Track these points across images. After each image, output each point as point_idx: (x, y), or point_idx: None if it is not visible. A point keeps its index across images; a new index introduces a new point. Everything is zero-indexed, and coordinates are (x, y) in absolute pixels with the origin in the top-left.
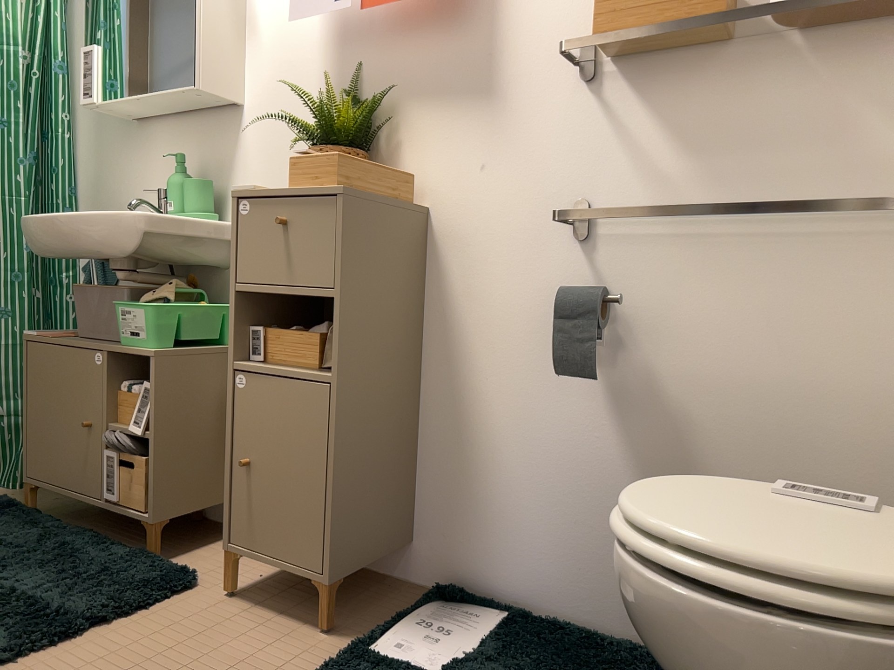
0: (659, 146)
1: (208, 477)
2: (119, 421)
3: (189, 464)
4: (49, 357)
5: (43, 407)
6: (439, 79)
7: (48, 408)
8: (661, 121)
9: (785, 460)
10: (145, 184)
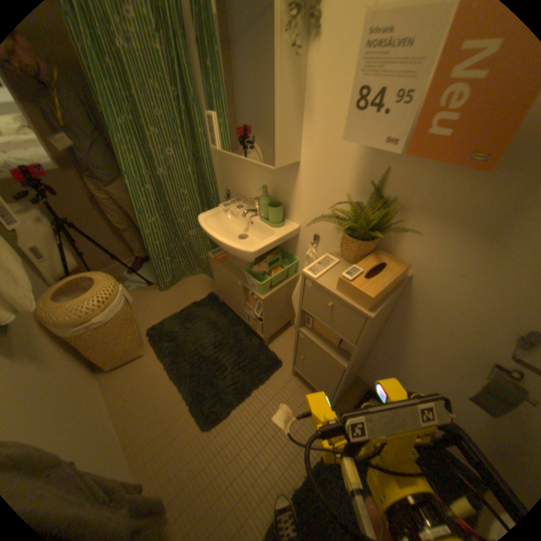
0: None
1: (281, 322)
2: (247, 304)
3: (274, 323)
4: (216, 267)
5: (217, 280)
6: (456, 204)
7: (220, 282)
8: None
9: None
10: (242, 178)
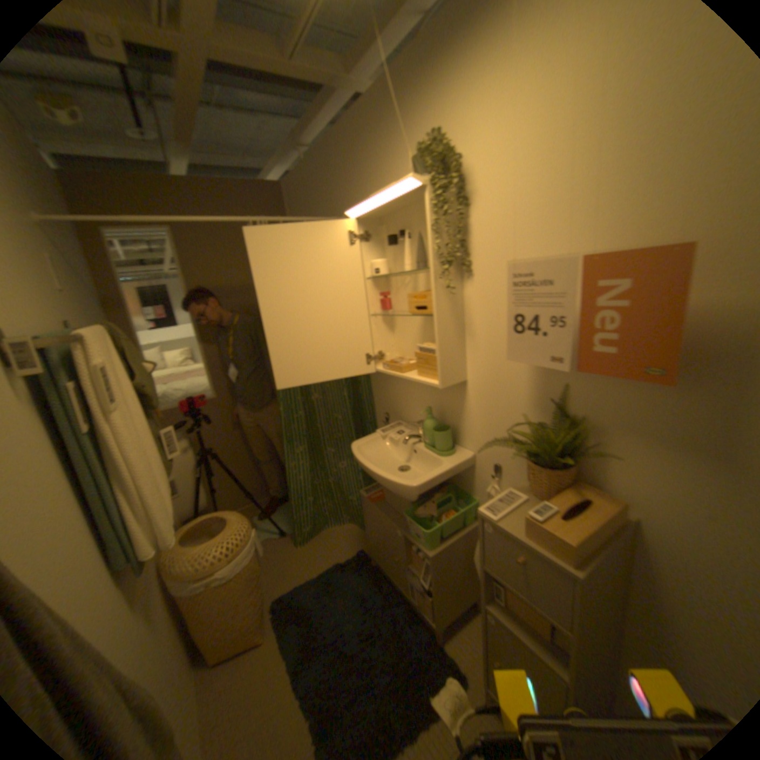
0: None
1: (462, 602)
2: (410, 567)
3: (451, 603)
4: (370, 510)
5: (370, 530)
6: (660, 423)
7: (373, 533)
8: None
9: None
10: (403, 400)
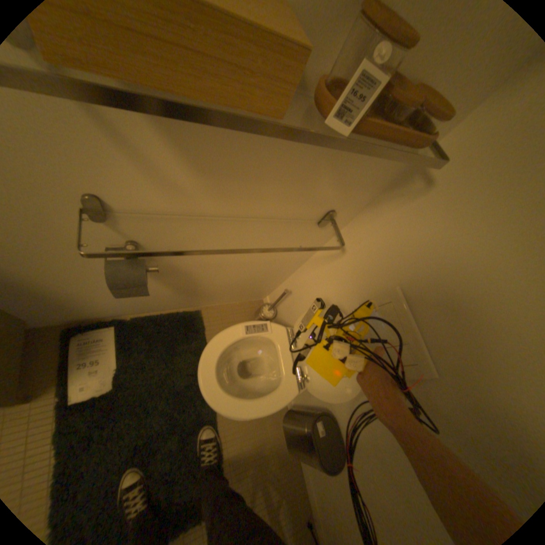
0: (177, 162)
1: None
2: None
3: None
4: None
5: None
6: None
7: None
8: (179, 139)
9: (235, 276)
10: None
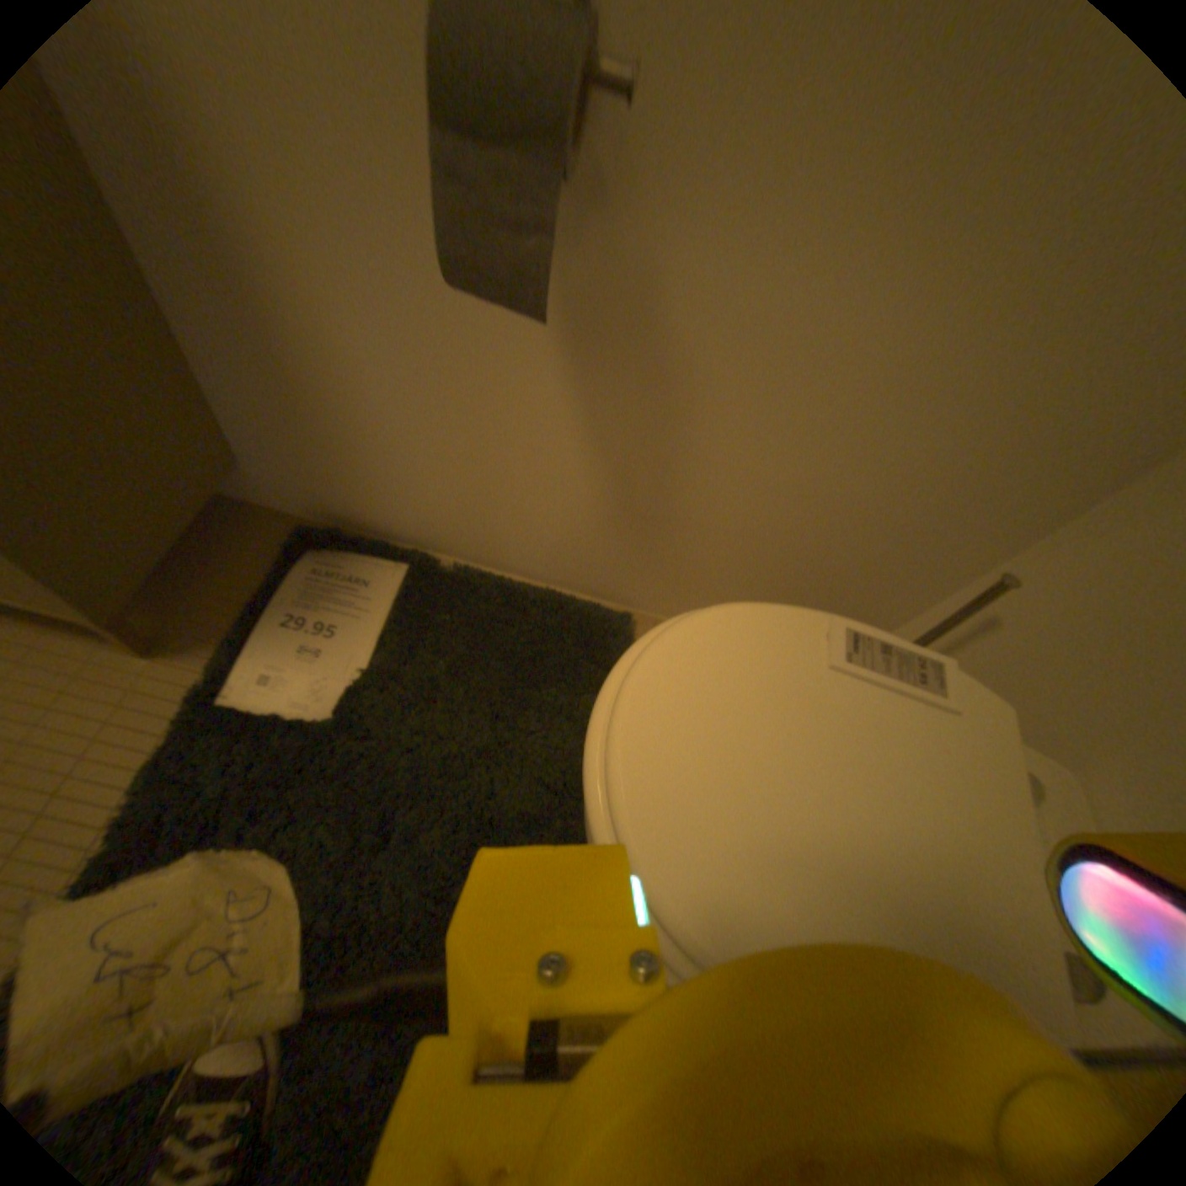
0: None
1: None
2: None
3: None
4: None
5: None
6: None
7: None
8: None
9: (821, 475)
10: None
